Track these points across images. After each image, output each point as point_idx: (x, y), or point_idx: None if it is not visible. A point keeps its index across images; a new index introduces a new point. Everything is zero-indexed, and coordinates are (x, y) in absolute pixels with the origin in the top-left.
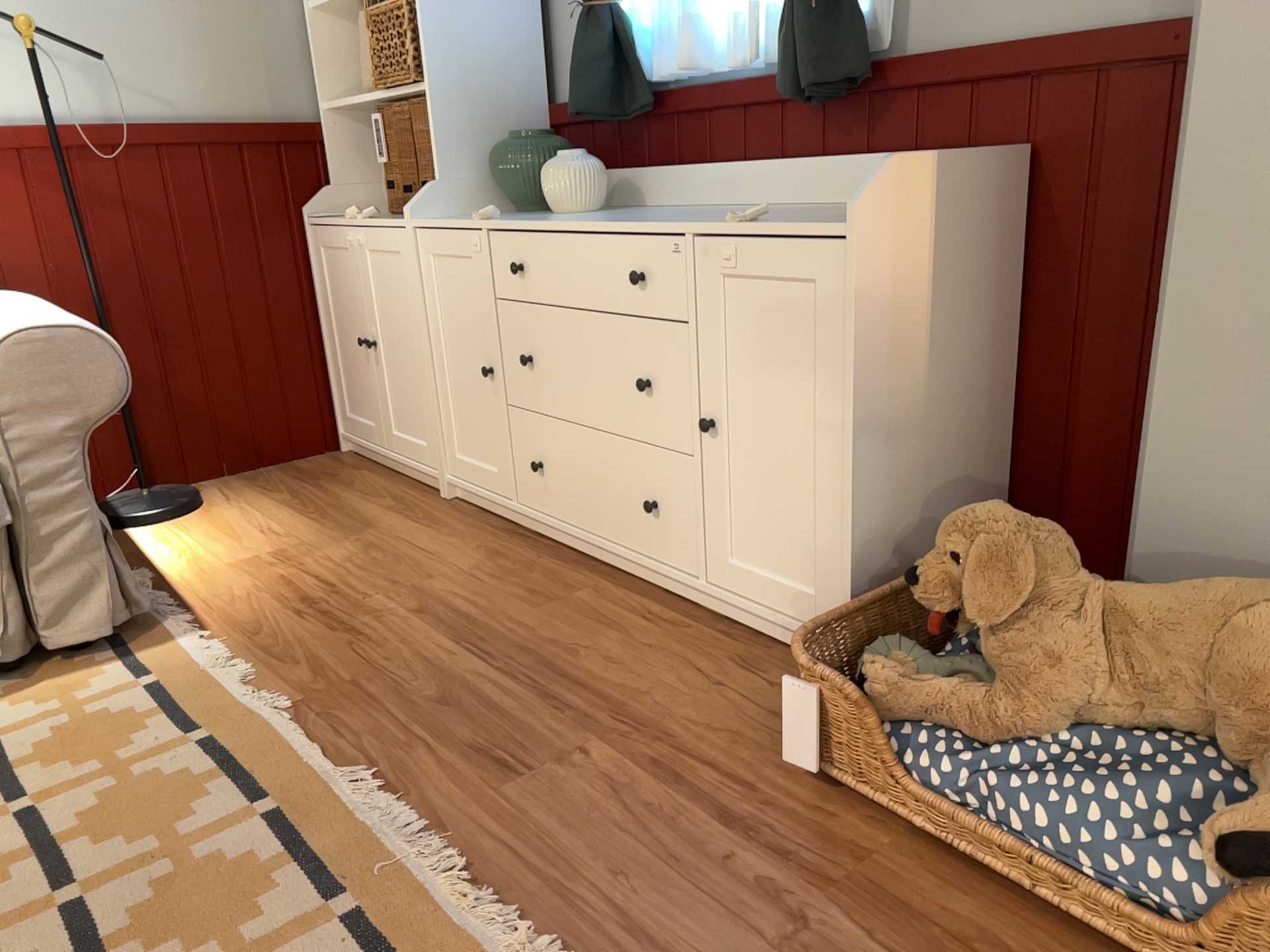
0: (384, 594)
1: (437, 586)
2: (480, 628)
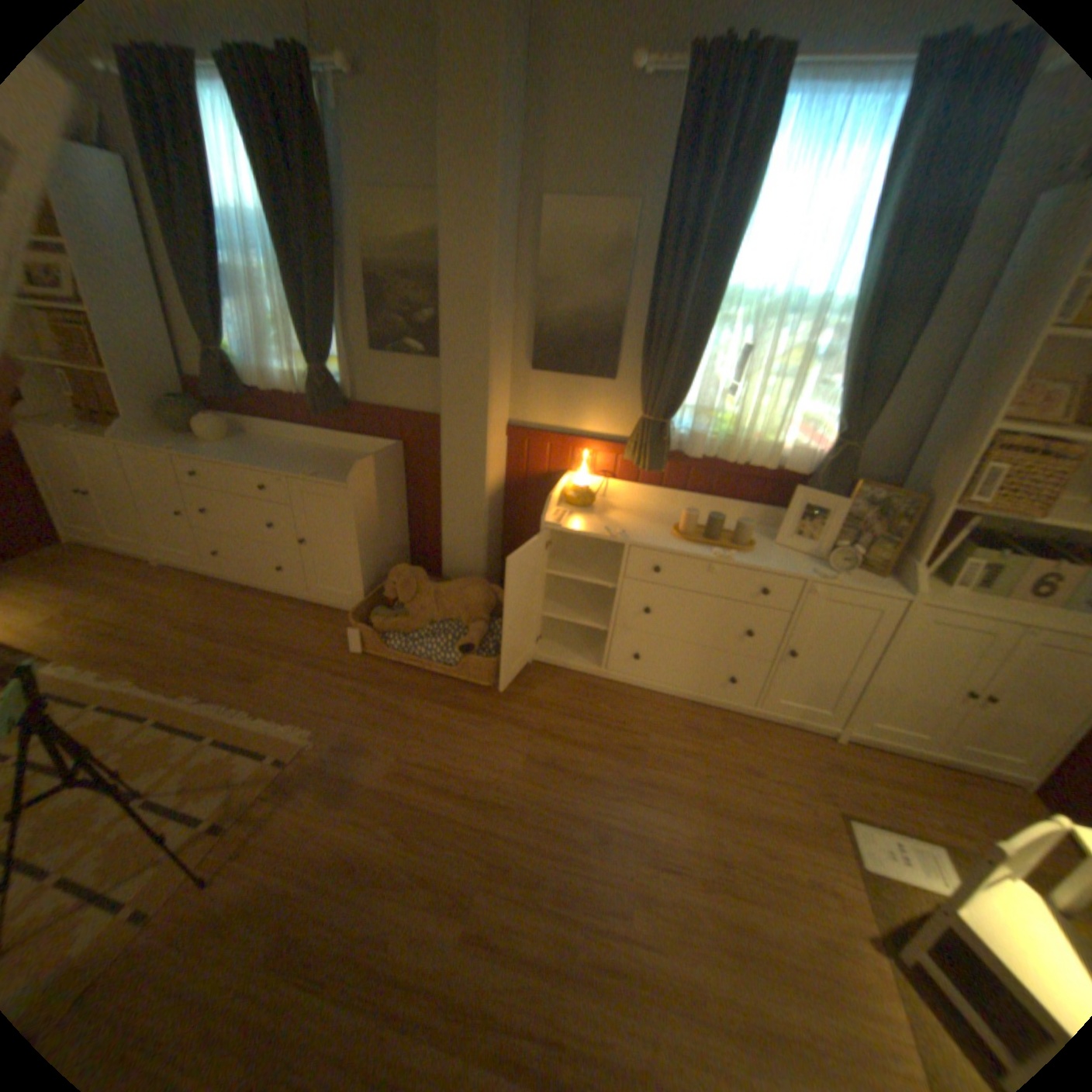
0: (148, 625)
1: (175, 616)
2: (209, 631)
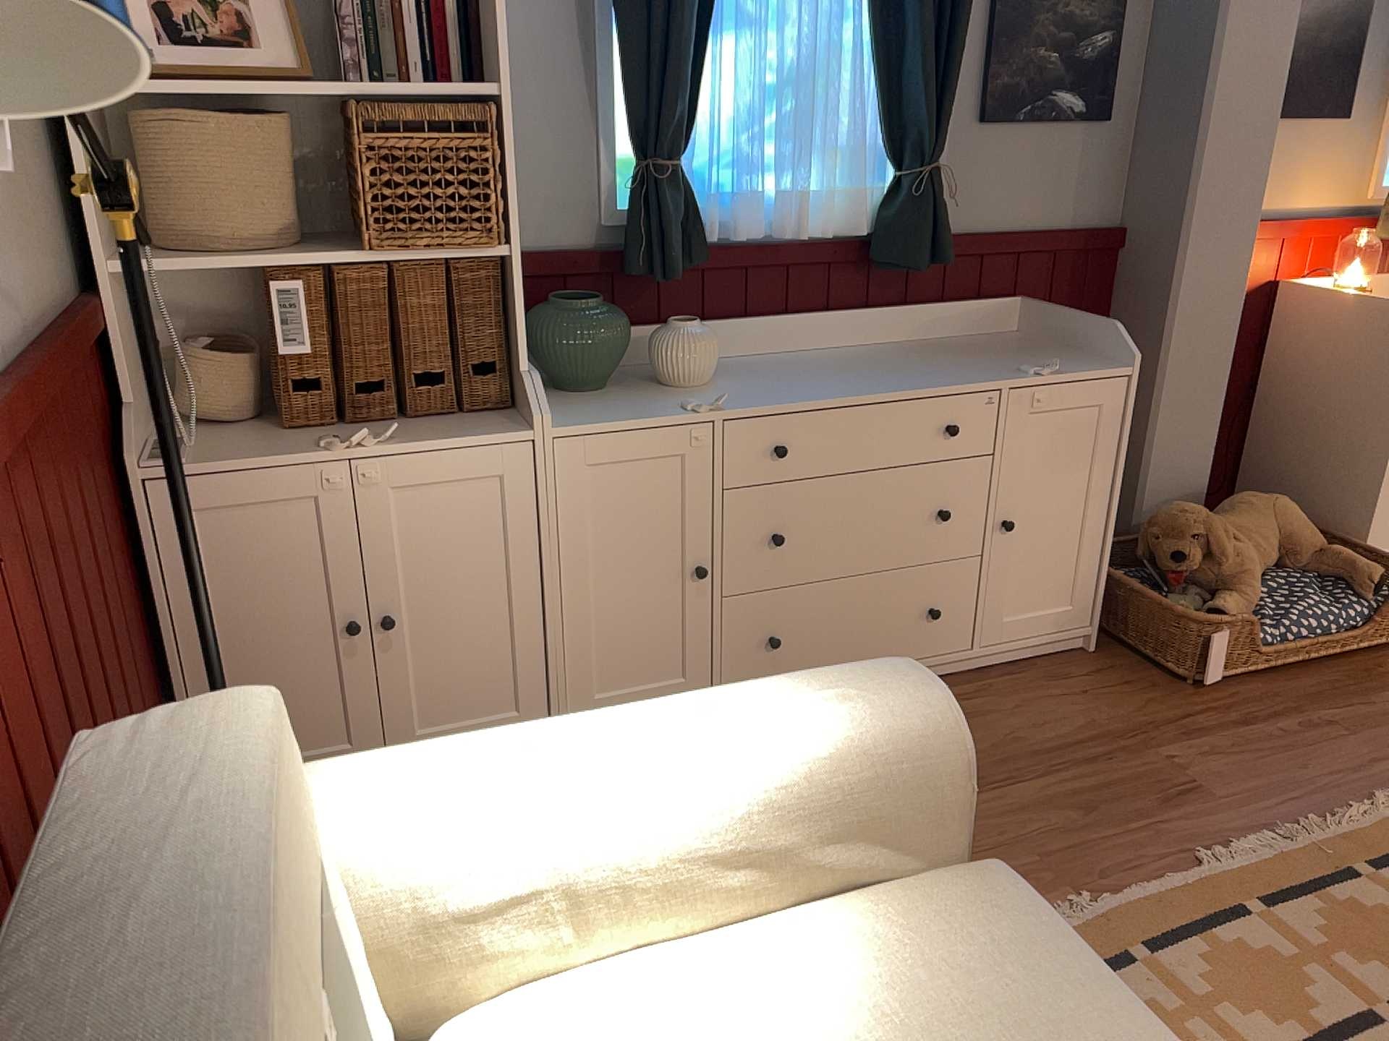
0: None
1: None
2: None
